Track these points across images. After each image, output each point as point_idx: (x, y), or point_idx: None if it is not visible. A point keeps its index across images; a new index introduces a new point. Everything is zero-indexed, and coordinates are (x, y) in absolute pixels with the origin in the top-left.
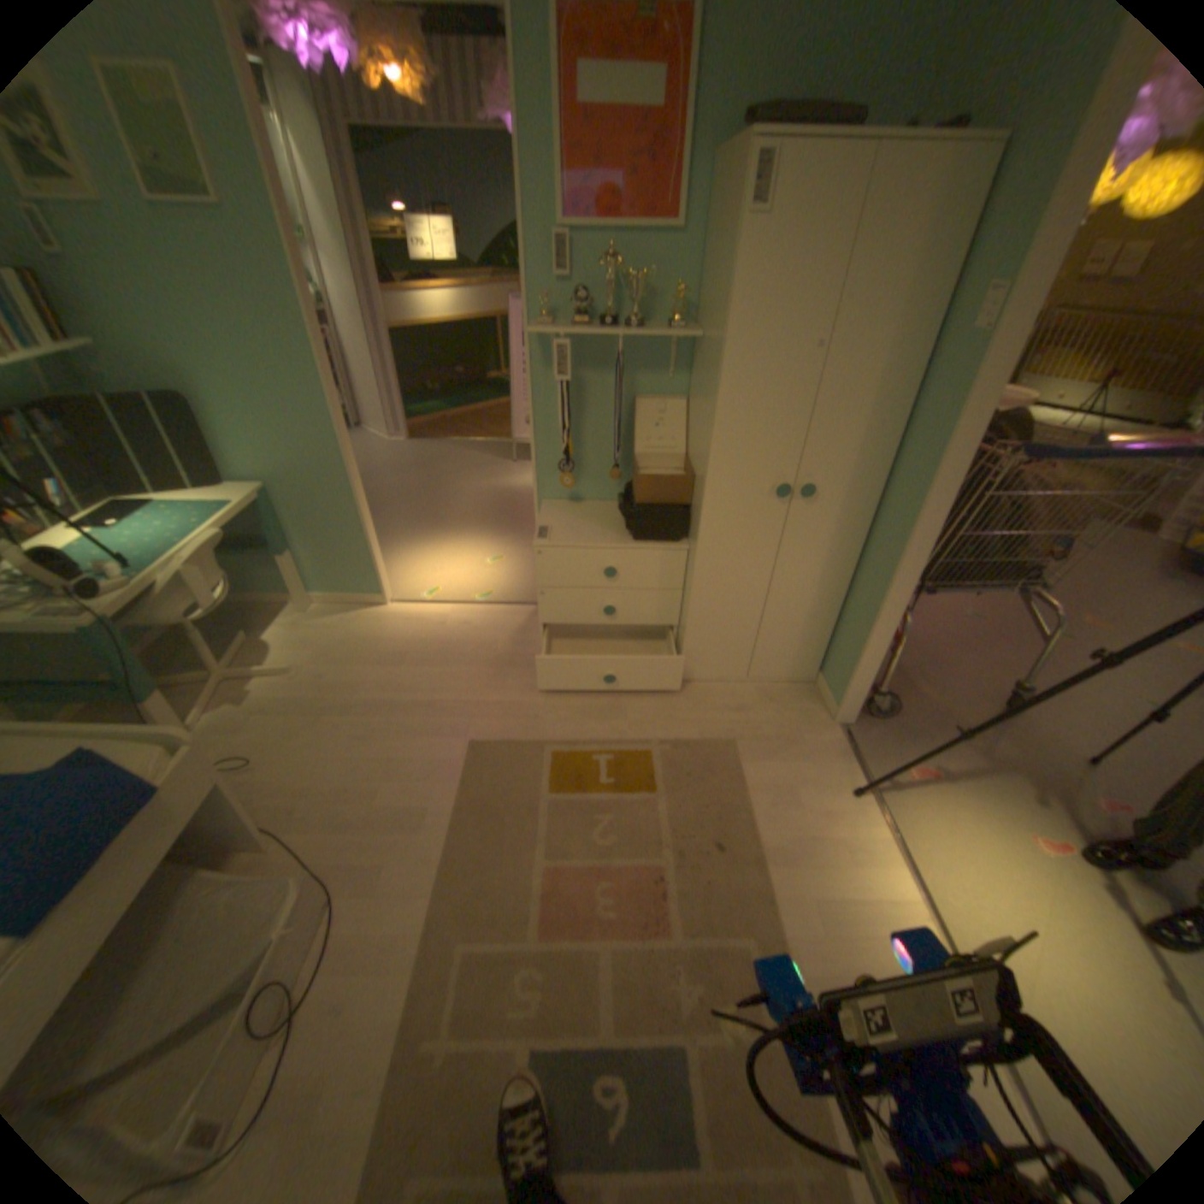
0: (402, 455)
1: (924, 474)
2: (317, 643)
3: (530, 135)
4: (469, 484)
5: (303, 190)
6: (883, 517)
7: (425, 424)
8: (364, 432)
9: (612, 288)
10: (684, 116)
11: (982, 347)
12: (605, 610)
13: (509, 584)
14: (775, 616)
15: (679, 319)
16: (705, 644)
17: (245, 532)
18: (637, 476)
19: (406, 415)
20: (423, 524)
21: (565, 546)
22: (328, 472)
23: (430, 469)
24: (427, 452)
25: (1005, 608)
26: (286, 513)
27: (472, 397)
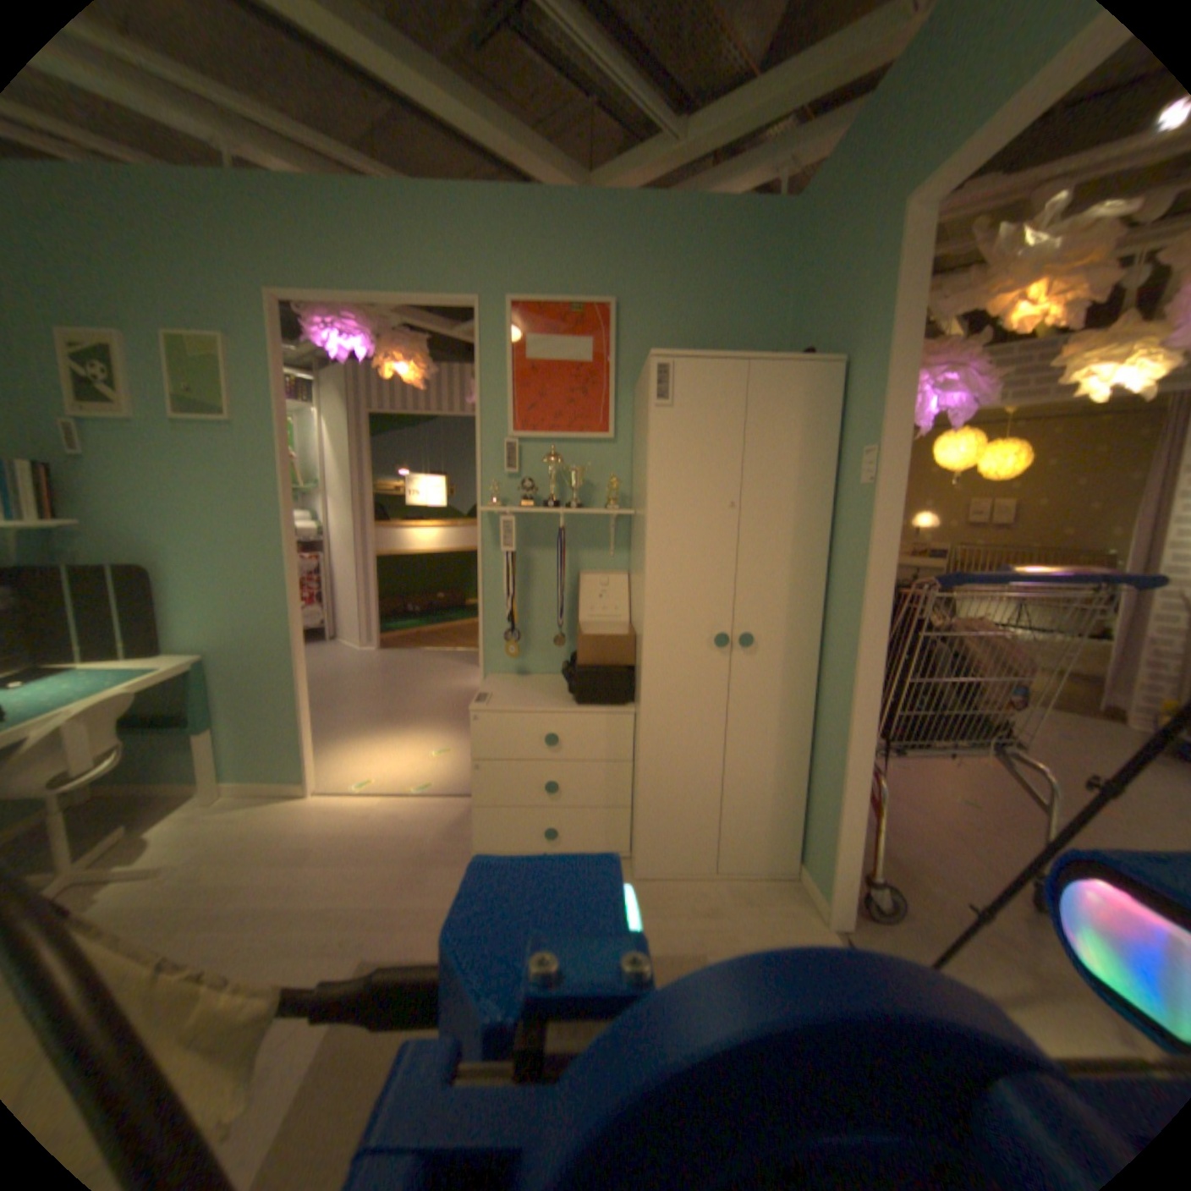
0: (369, 662)
1: (854, 615)
2: (207, 842)
3: (489, 378)
4: (430, 685)
5: (326, 455)
6: (828, 667)
7: (400, 637)
8: (338, 644)
9: (556, 483)
10: (608, 366)
11: (871, 495)
12: (547, 788)
13: (451, 777)
14: (738, 789)
15: (614, 505)
16: (662, 828)
17: (168, 711)
18: (578, 636)
19: (382, 630)
20: (372, 720)
21: (503, 710)
22: (272, 645)
23: (394, 673)
24: (394, 659)
25: (1000, 797)
26: (218, 689)
27: (449, 617)
